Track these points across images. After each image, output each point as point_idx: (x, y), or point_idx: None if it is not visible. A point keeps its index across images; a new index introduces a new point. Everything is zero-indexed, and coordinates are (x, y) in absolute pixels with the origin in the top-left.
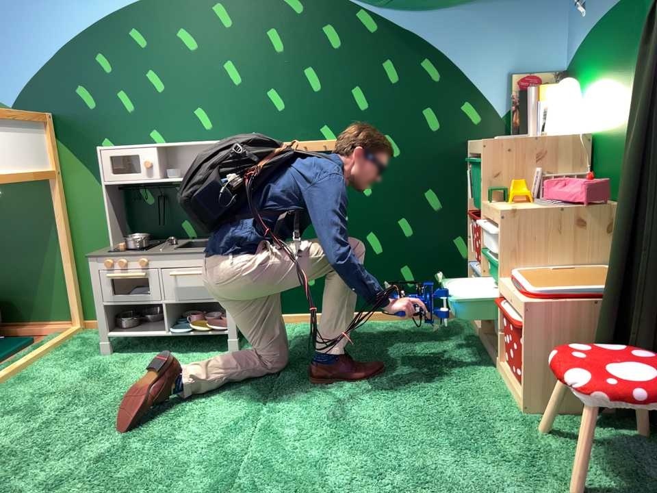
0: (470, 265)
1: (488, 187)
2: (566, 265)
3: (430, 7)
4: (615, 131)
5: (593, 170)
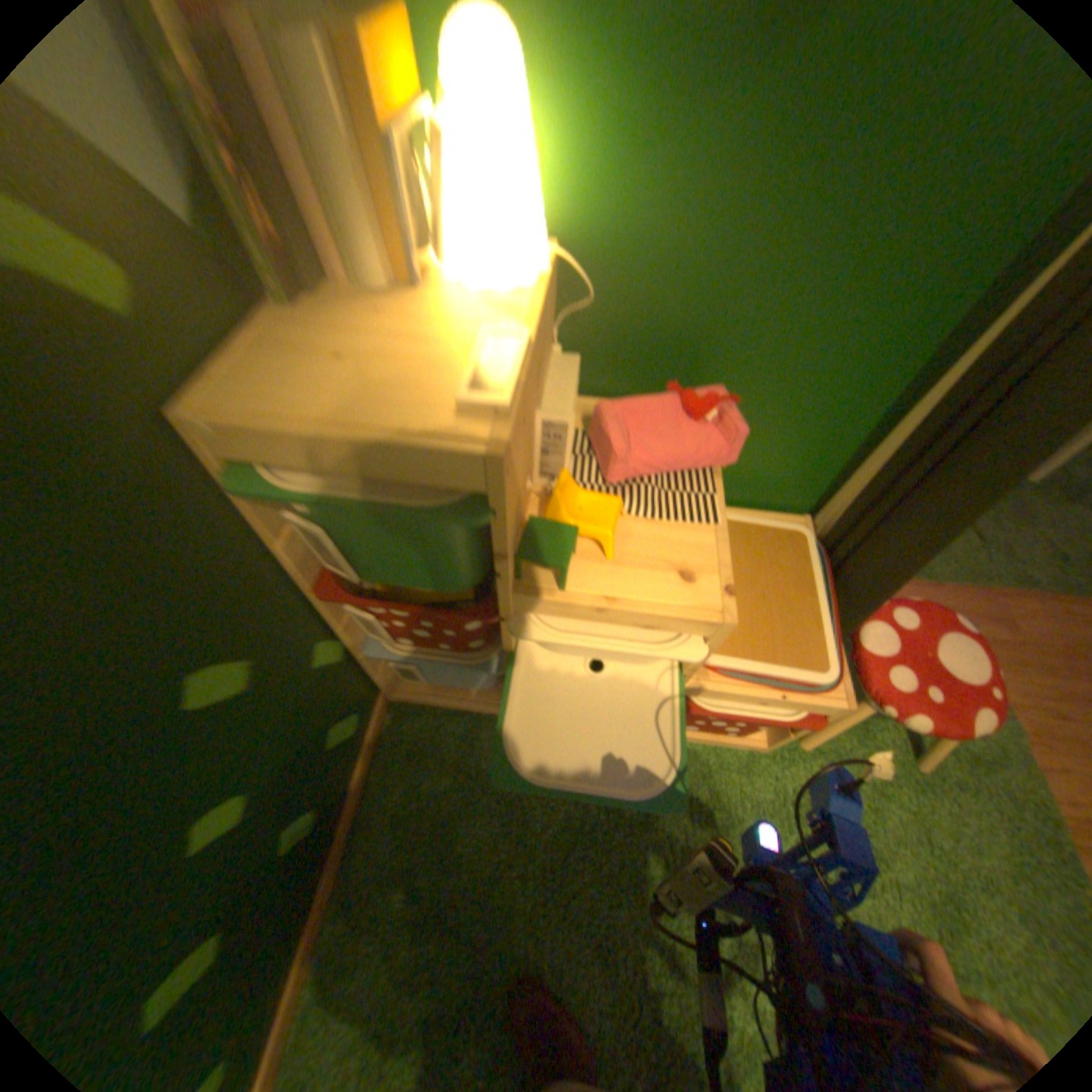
0: (385, 656)
1: (517, 549)
2: None
3: None
4: (683, 251)
5: (563, 335)
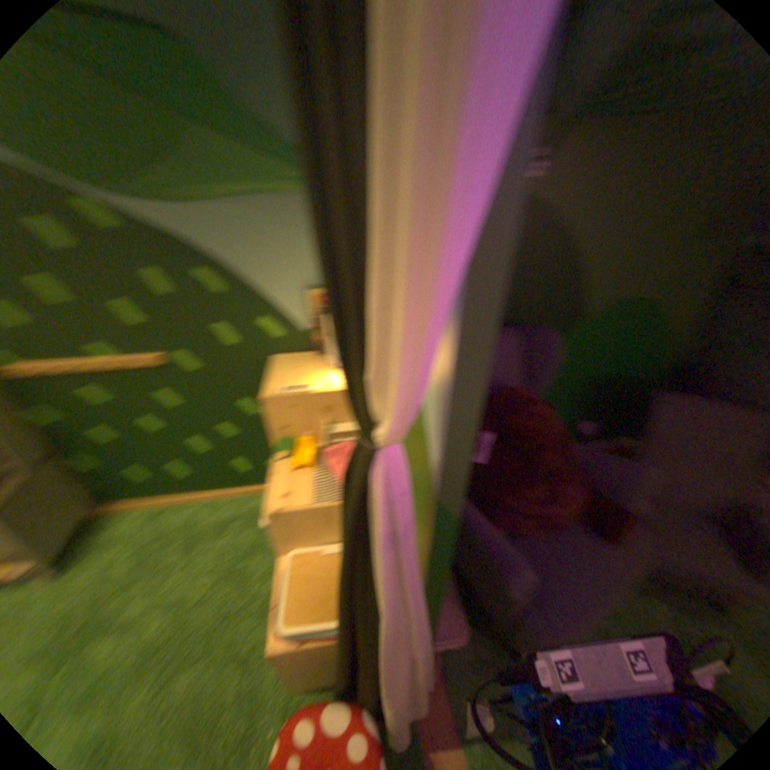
0: None
1: (277, 439)
2: (339, 544)
3: (179, 200)
4: None
5: None
